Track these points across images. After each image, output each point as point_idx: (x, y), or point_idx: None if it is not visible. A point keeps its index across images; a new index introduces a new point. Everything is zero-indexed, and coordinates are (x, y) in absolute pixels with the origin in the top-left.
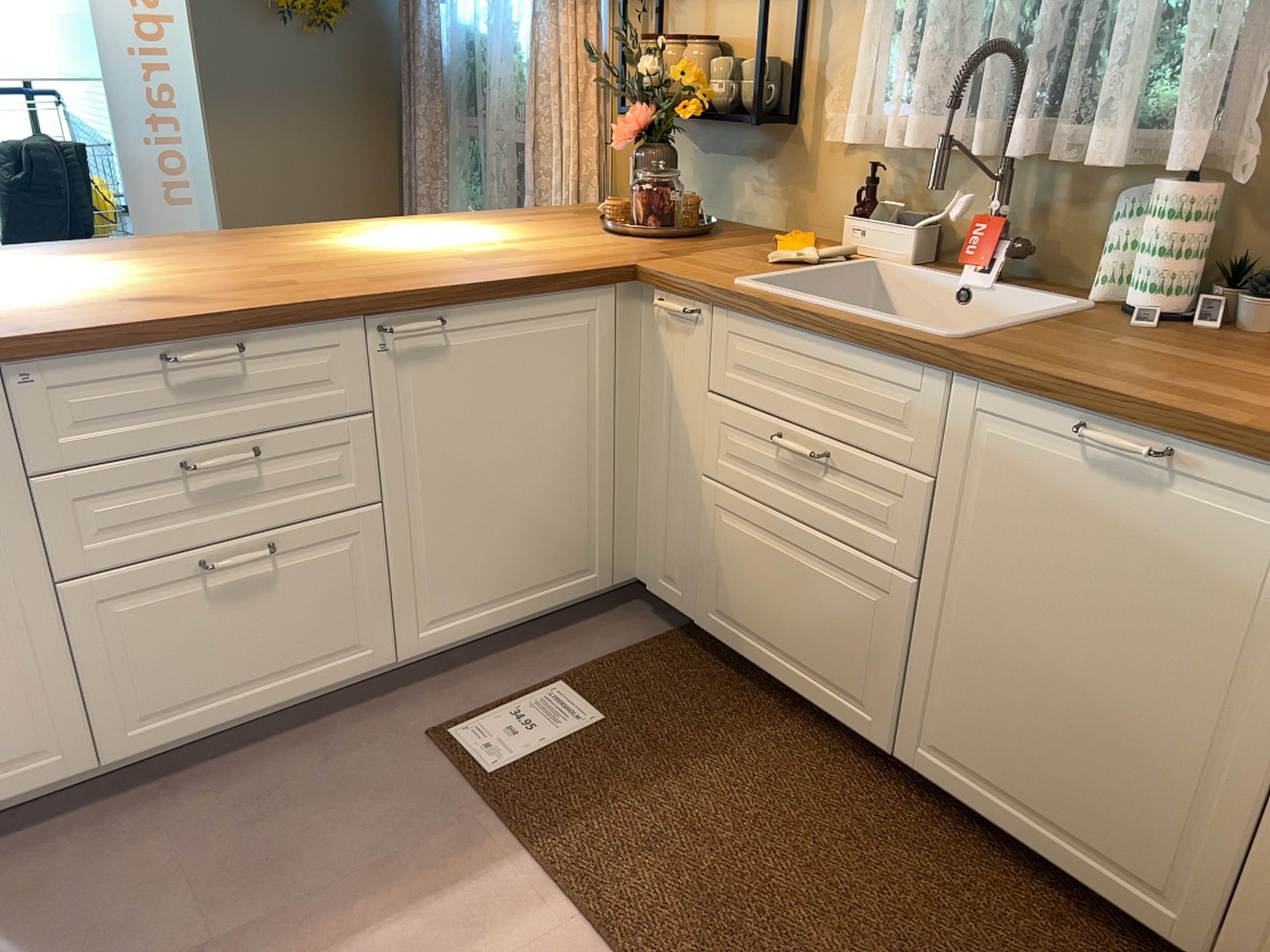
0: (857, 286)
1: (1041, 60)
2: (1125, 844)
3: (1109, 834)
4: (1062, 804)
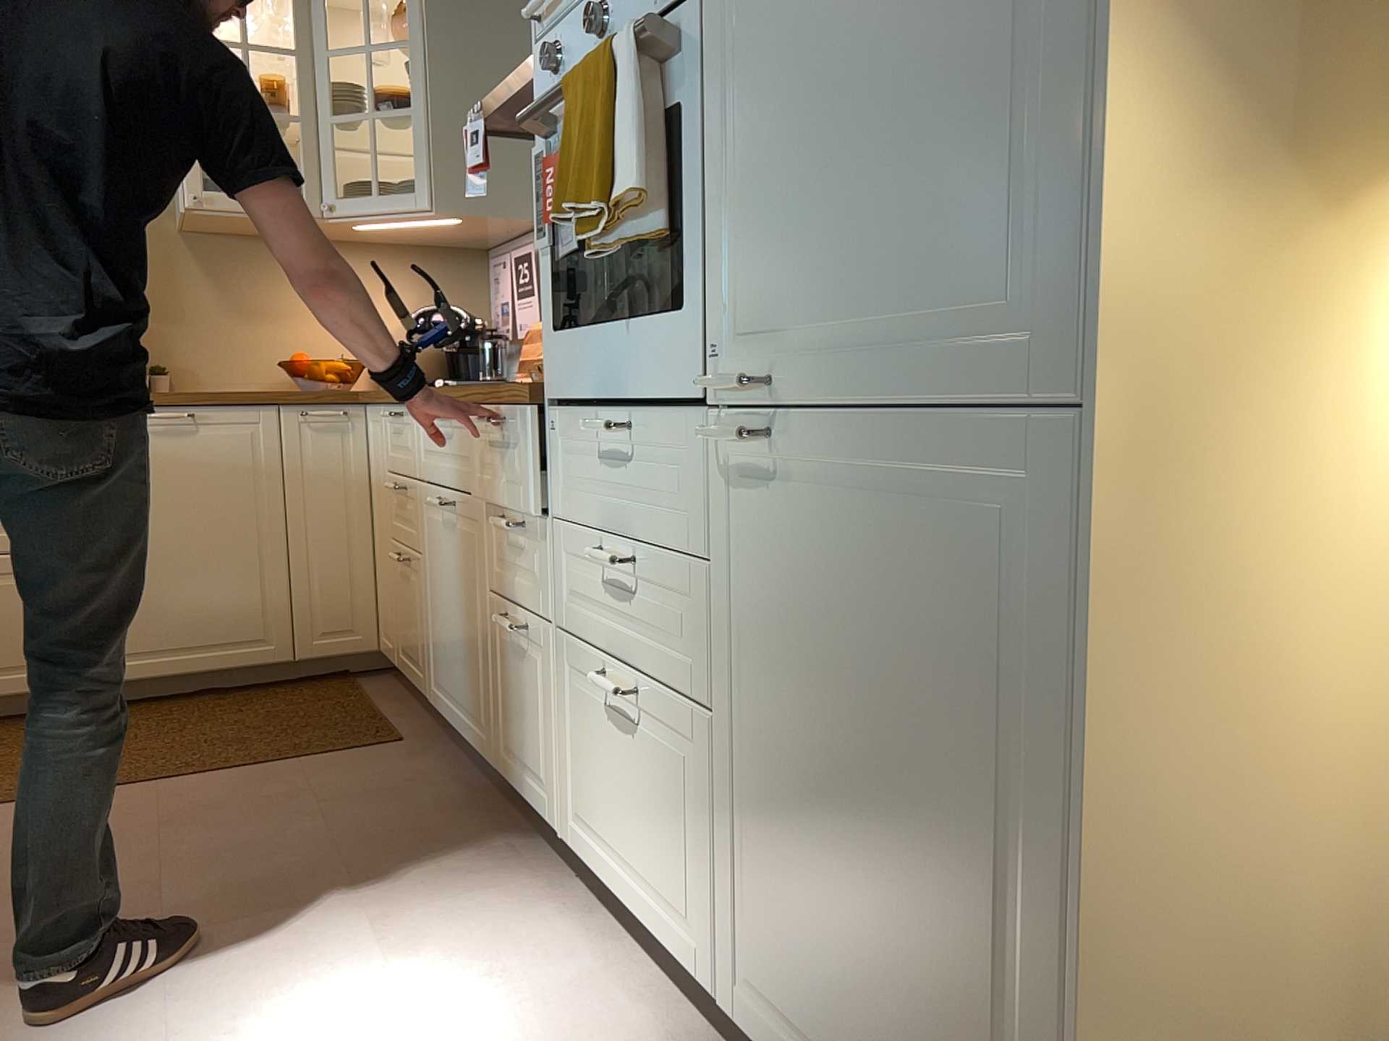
0: None
1: None
2: (238, 626)
3: (228, 627)
4: (199, 631)
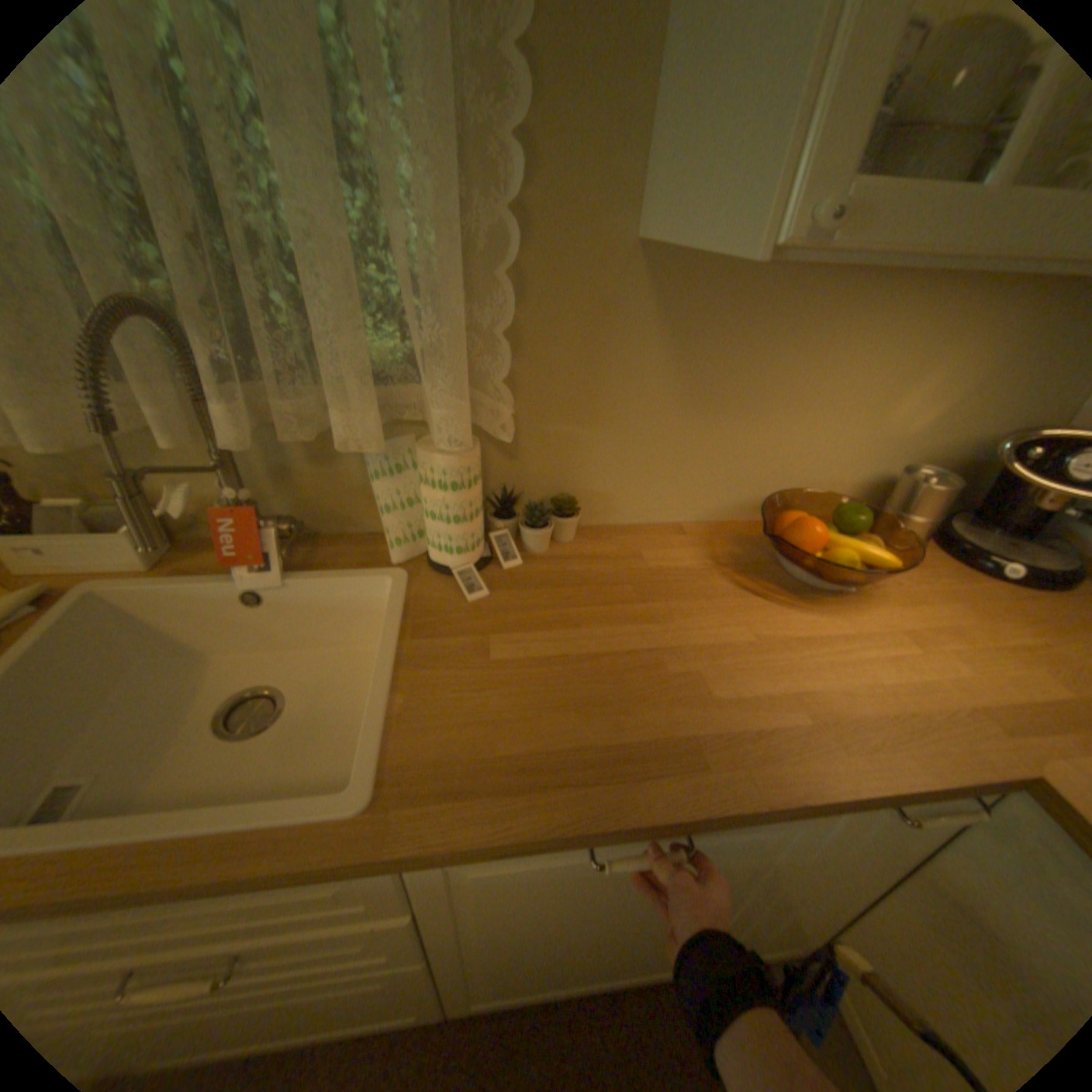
0: (88, 632)
1: (195, 298)
2: (658, 970)
3: (646, 972)
4: (608, 978)
